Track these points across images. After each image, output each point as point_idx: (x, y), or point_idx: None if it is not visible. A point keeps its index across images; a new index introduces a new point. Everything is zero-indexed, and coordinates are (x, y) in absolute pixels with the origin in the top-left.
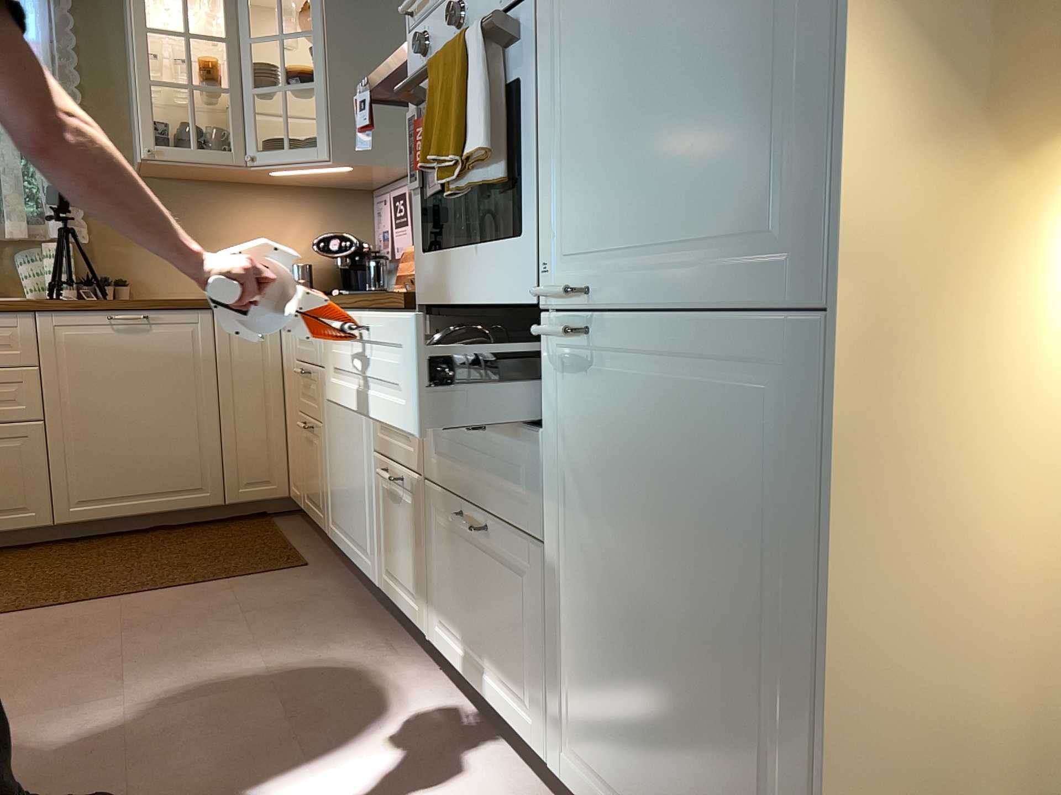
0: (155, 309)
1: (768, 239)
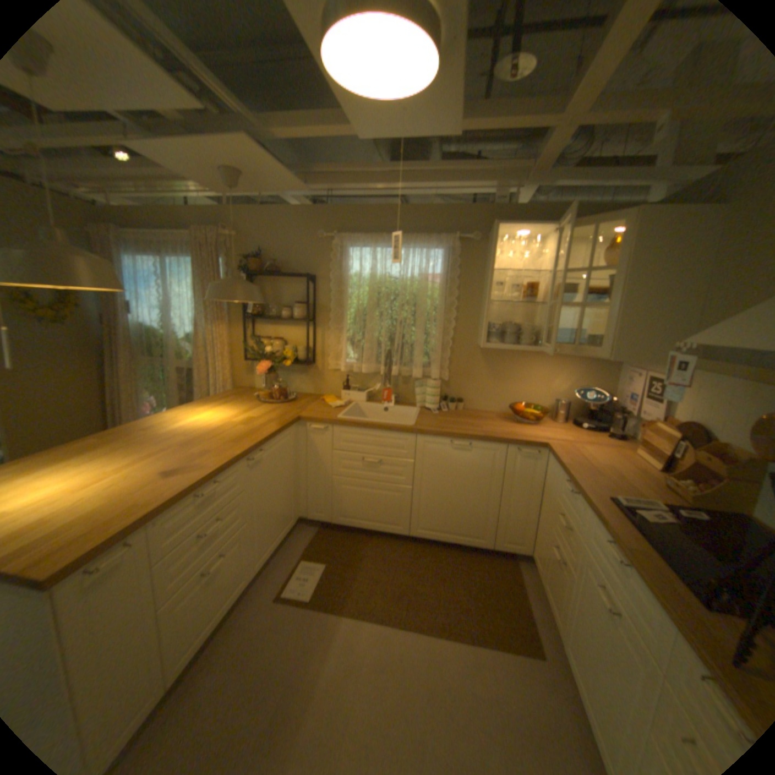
0: (476, 440)
1: None
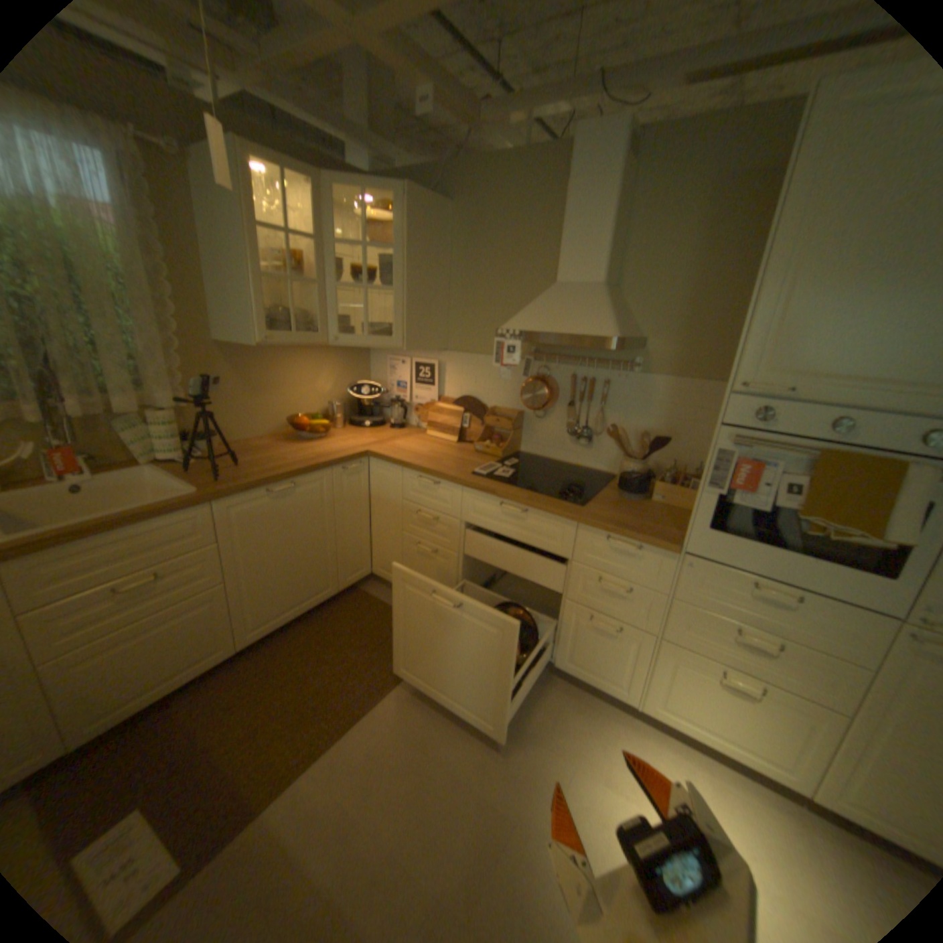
0: (299, 477)
1: None
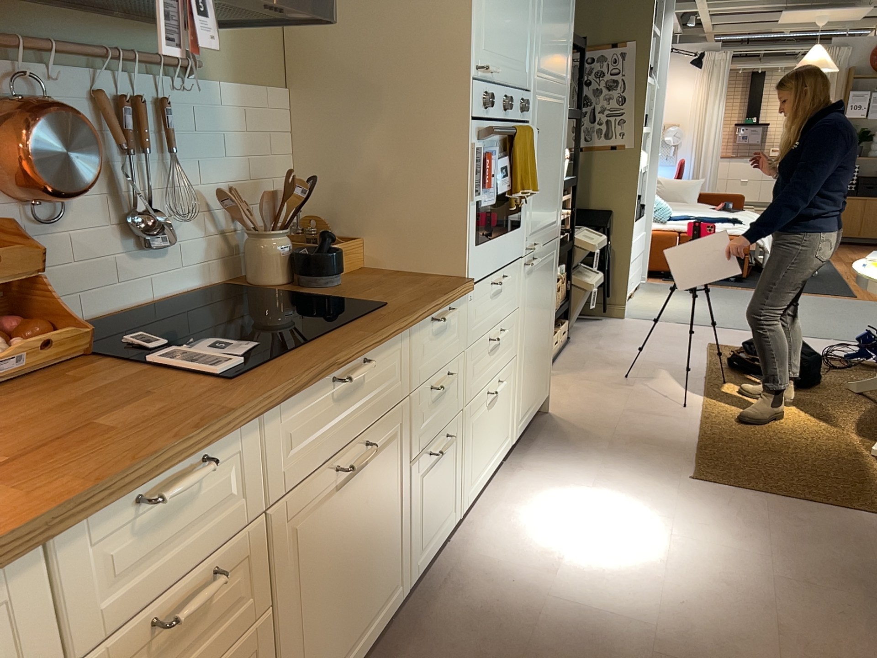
0: None
1: (555, 221)
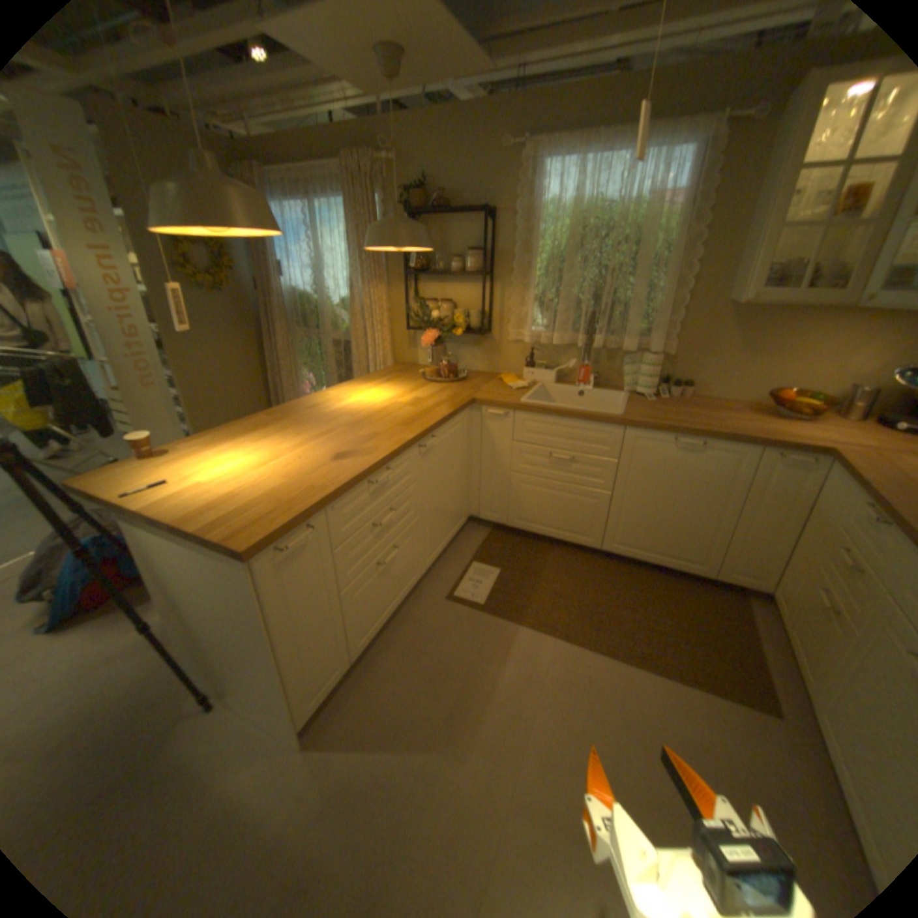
0: (715, 439)
1: None
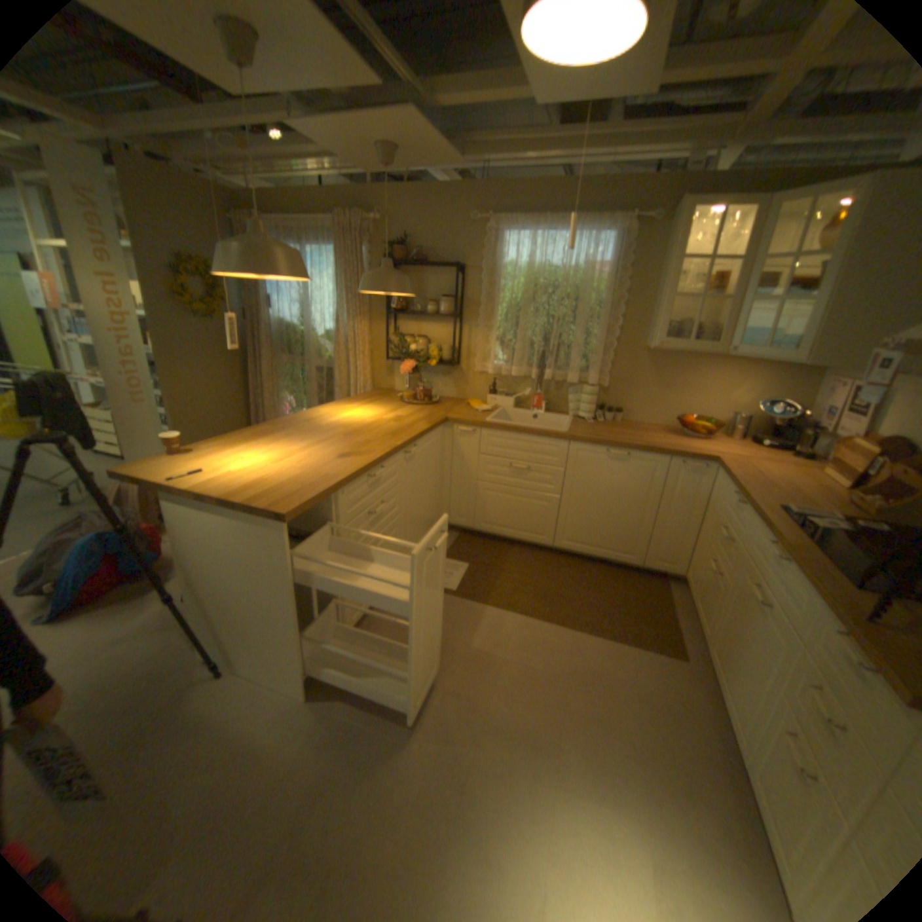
0: (635, 450)
1: None
